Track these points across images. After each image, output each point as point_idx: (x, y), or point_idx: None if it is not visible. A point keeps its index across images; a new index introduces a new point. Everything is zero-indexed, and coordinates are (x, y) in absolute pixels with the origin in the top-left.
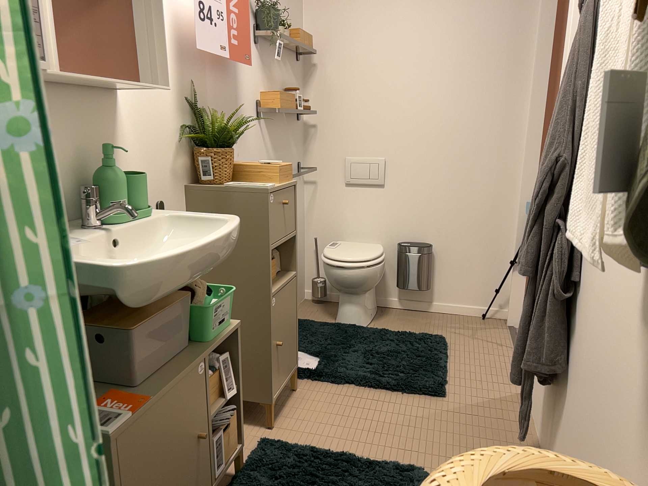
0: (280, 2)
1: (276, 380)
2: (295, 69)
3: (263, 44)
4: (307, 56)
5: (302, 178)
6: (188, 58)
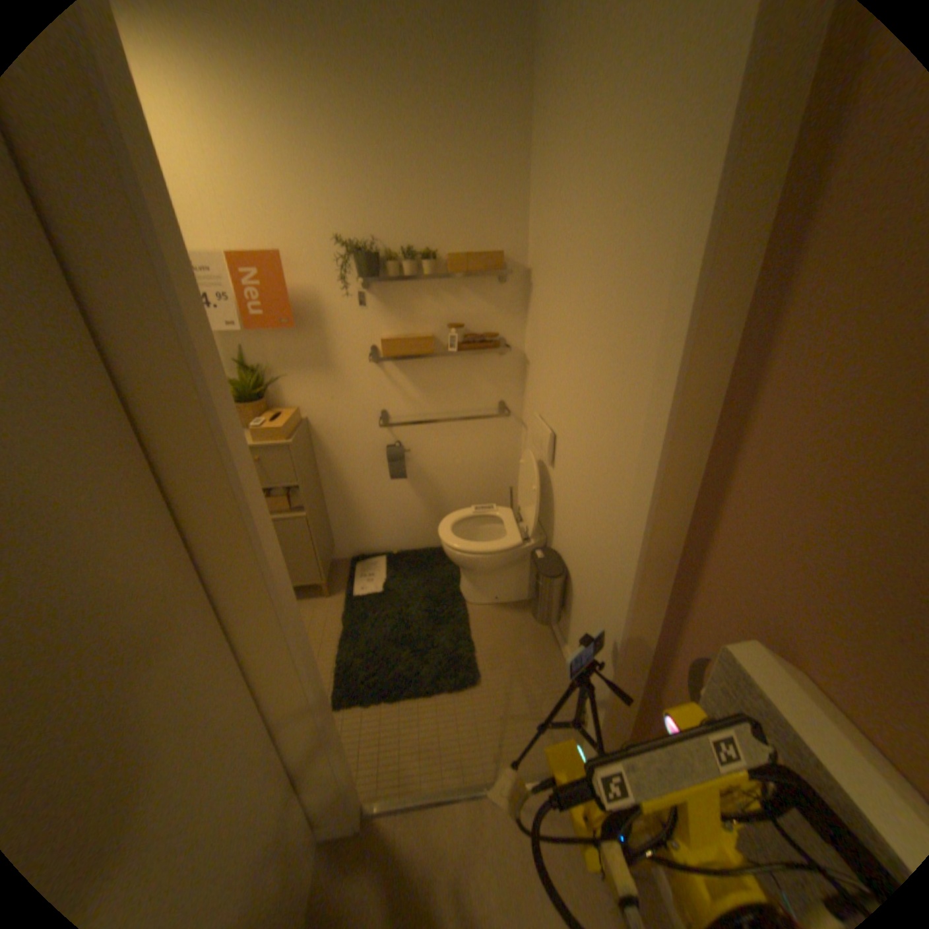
0: (439, 217)
1: None
2: (493, 292)
3: (383, 283)
4: (507, 274)
5: (514, 419)
6: (228, 329)
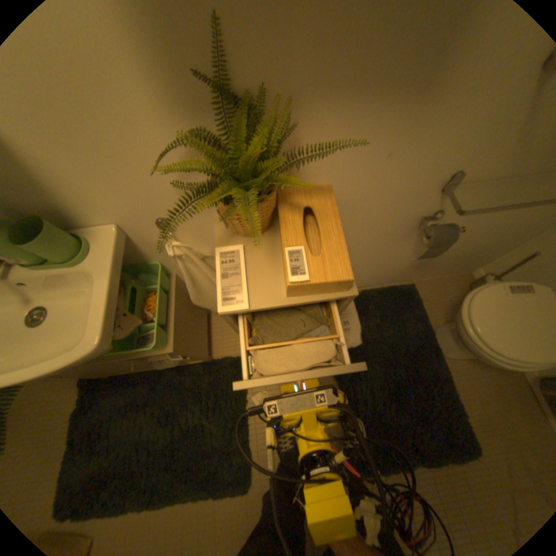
0: None
1: None
2: None
3: None
4: None
5: None
6: None
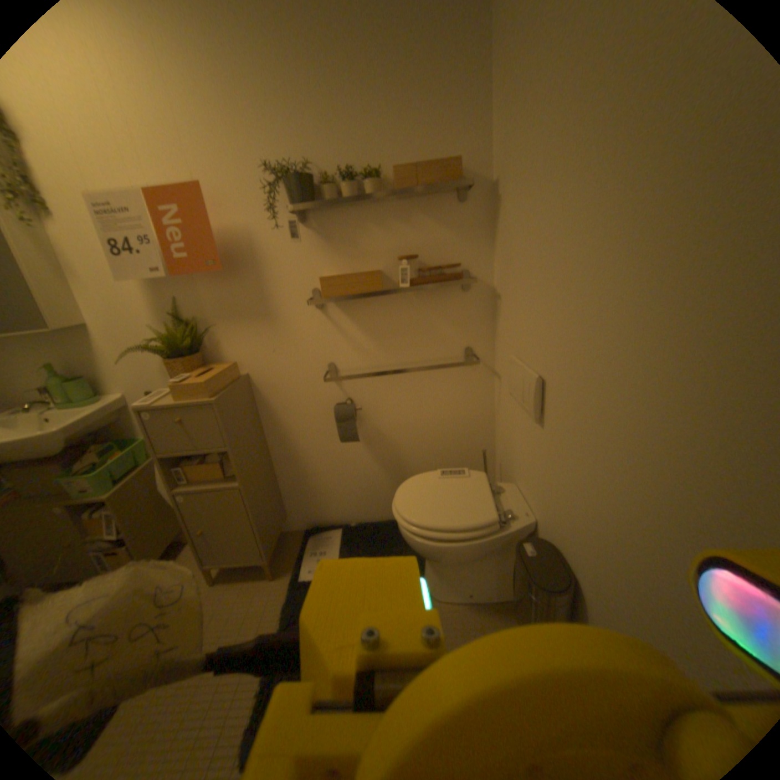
0: (382, 124)
1: (205, 555)
2: (453, 211)
3: (322, 211)
4: (470, 183)
5: (486, 365)
6: (161, 277)
